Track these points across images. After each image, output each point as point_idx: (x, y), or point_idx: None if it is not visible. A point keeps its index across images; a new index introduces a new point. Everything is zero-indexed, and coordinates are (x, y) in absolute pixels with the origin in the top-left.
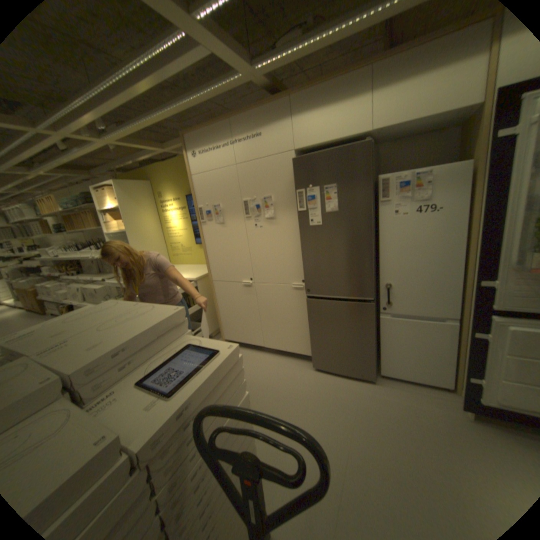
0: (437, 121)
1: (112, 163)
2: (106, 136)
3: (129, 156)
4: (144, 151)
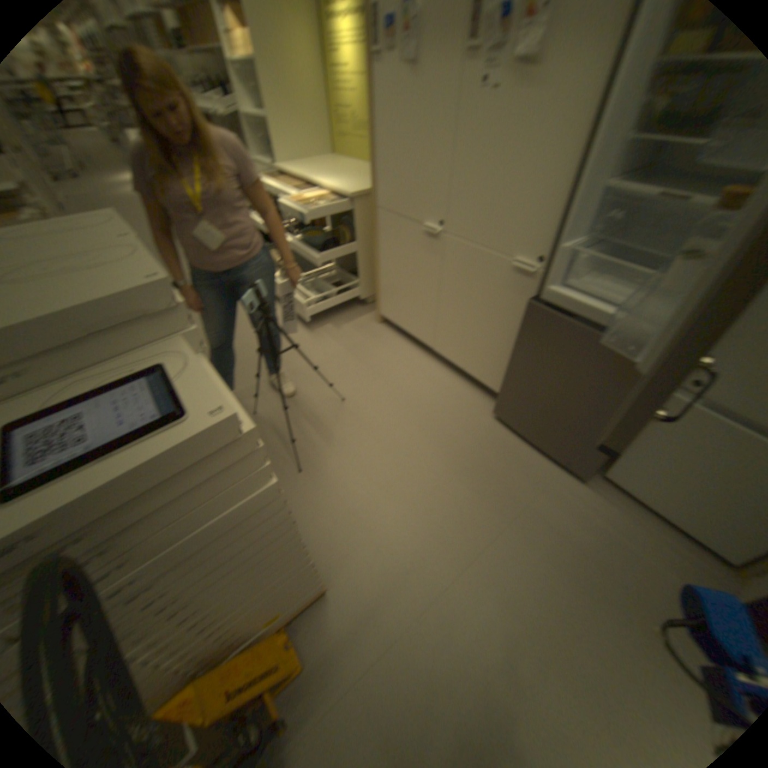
0: None
1: None
2: None
3: None
4: None
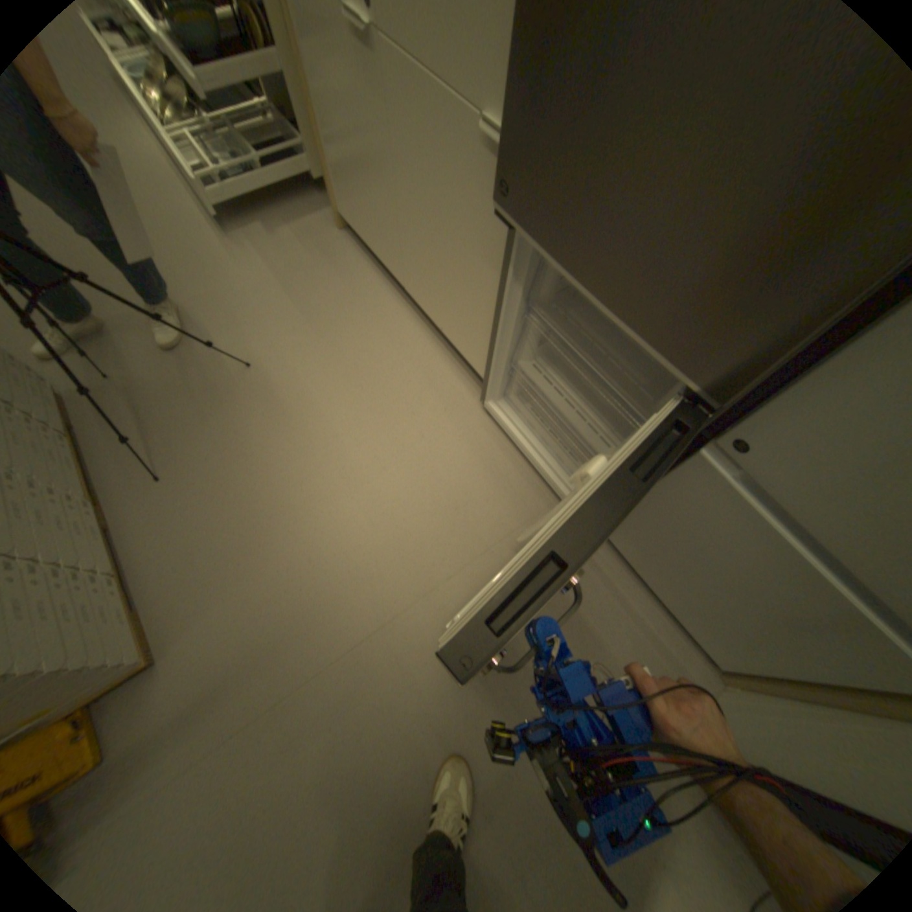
0: None
1: None
2: None
3: None
4: None
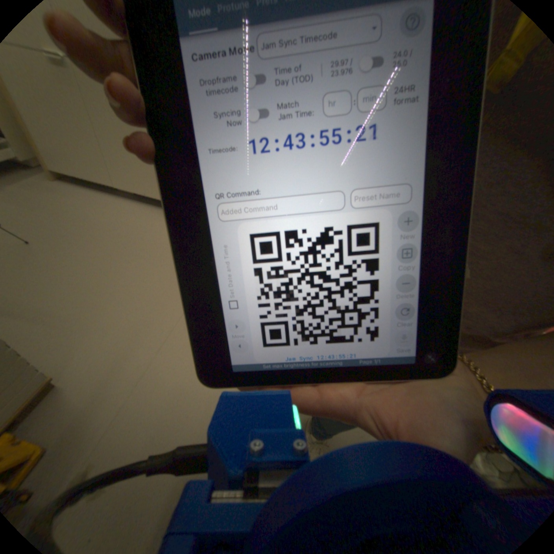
0: None
1: None
2: None
3: None
4: None
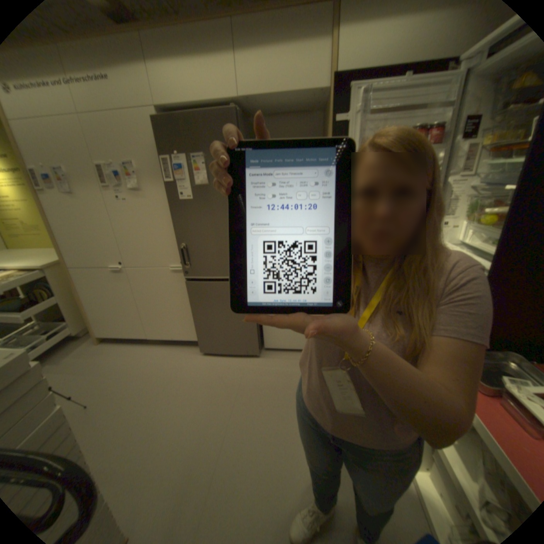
0: (299, 100)
1: None
2: None
3: None
4: None
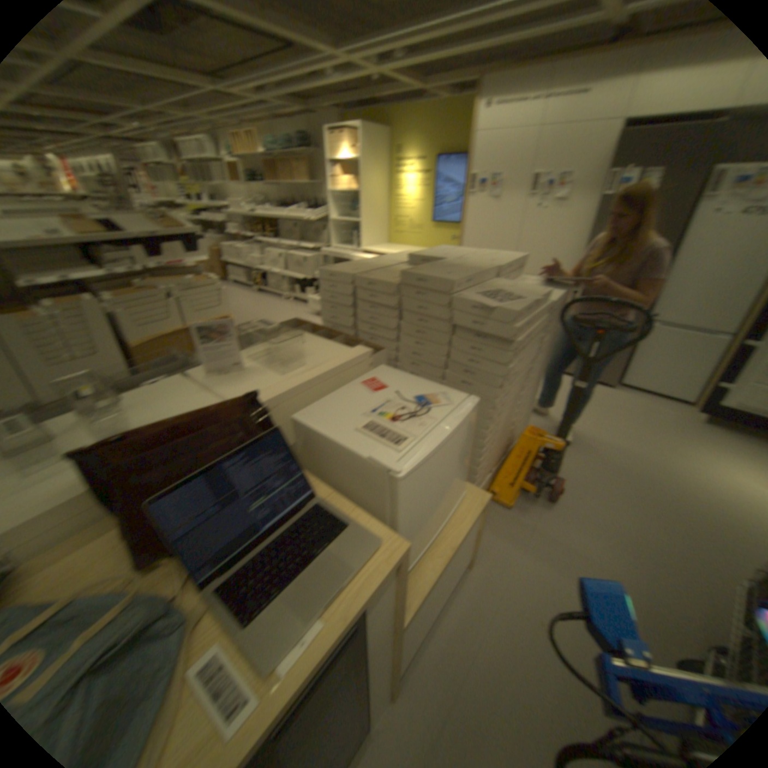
0: None
1: (346, 94)
2: (388, 64)
3: (375, 88)
4: (397, 84)
